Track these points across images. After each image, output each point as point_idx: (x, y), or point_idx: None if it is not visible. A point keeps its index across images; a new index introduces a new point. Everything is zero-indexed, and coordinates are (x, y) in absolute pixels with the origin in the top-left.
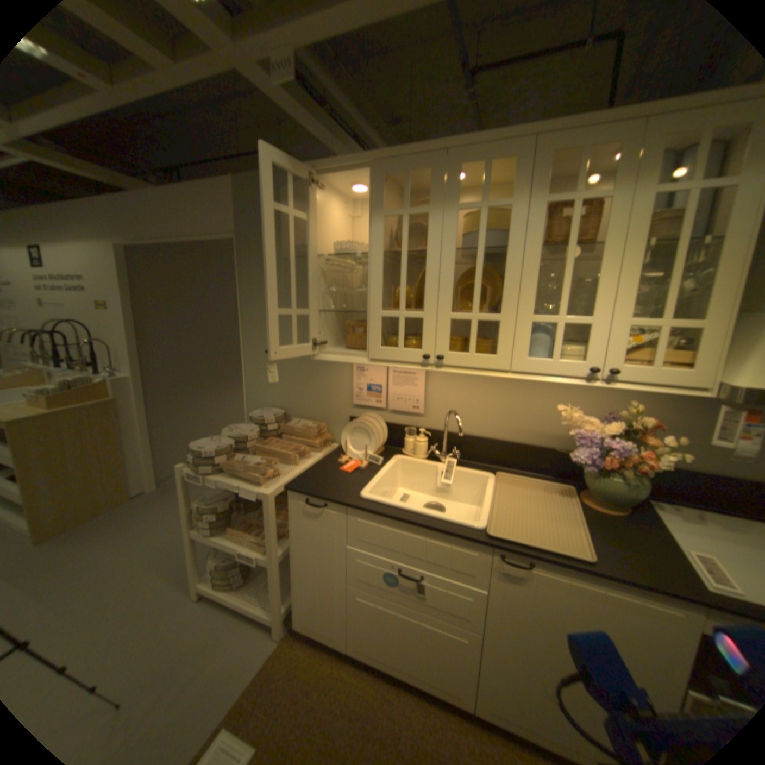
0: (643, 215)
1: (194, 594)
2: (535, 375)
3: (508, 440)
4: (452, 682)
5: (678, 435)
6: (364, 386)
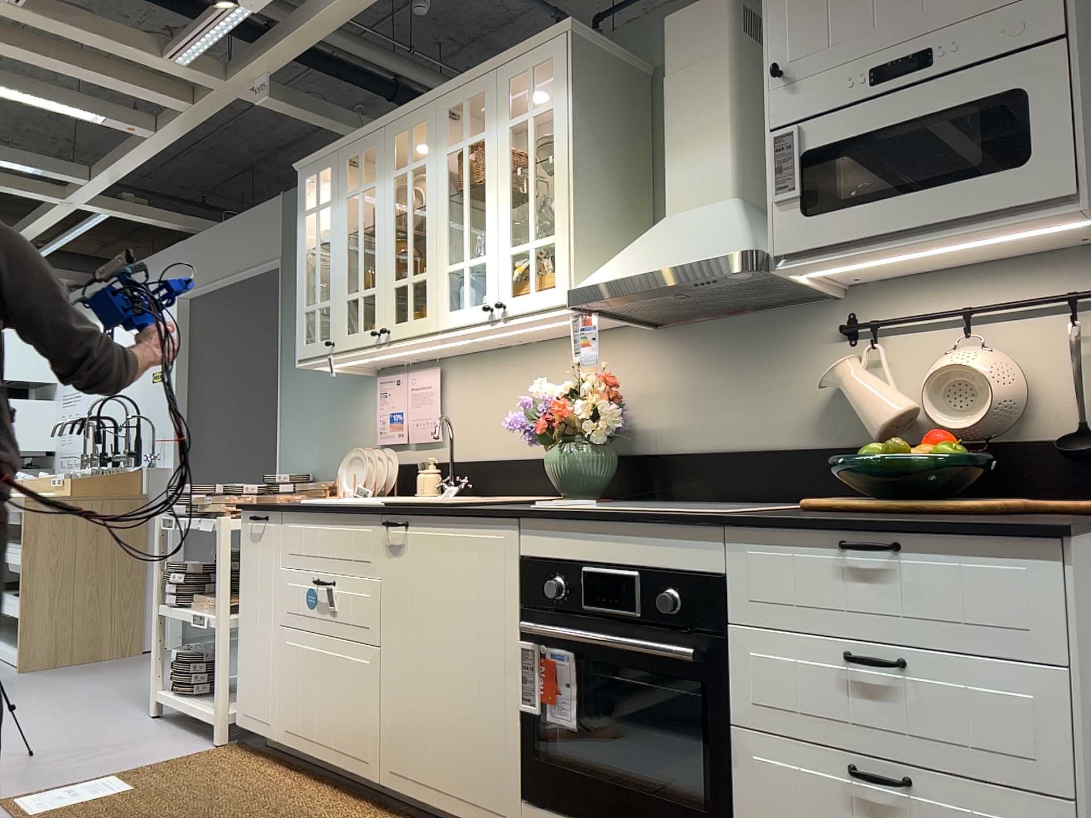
0: (503, 150)
1: (154, 700)
2: (456, 329)
3: (522, 457)
4: (357, 733)
5: (676, 403)
6: (385, 417)
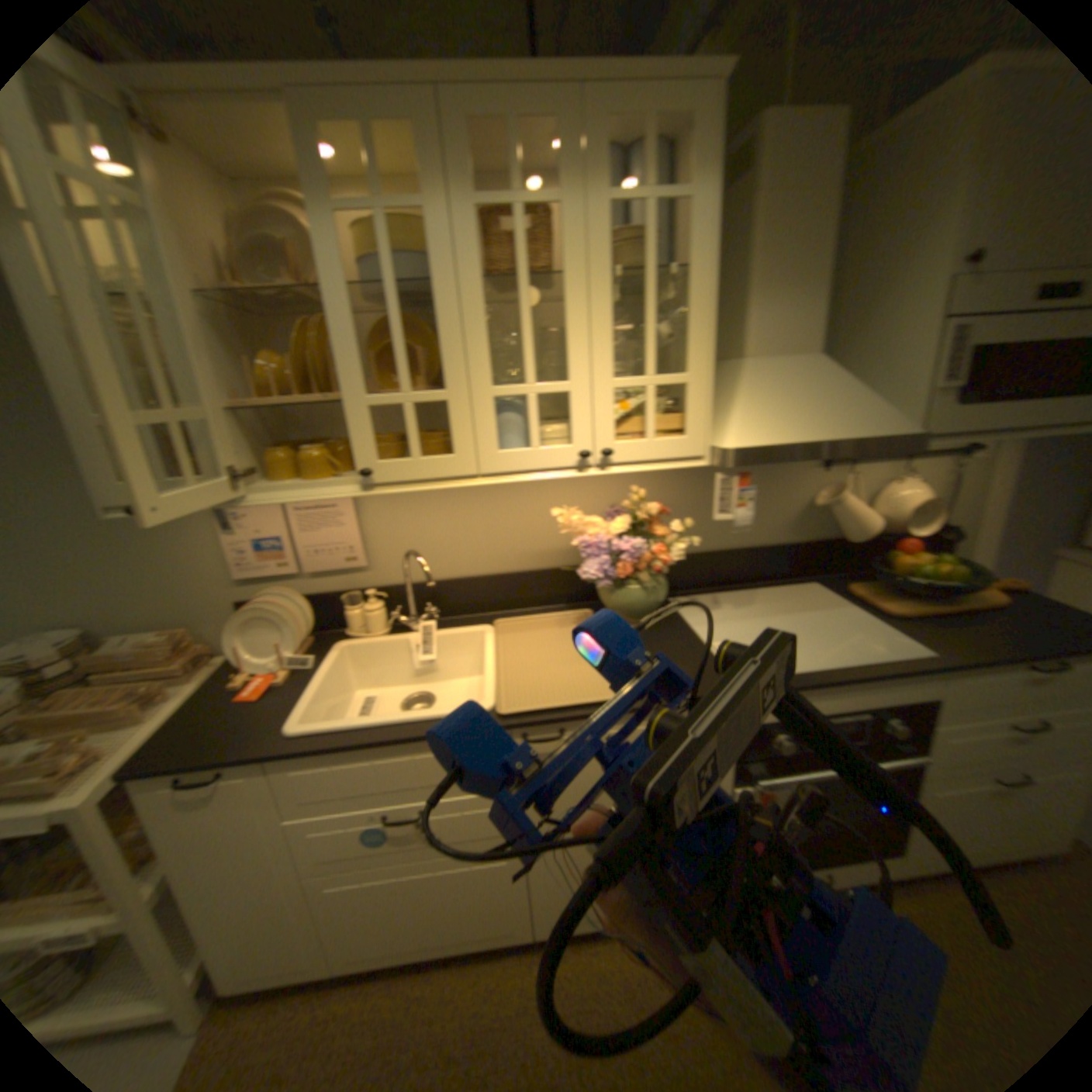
0: (604, 233)
1: None
2: (516, 475)
3: (501, 573)
4: (497, 923)
5: (681, 517)
6: (250, 545)
